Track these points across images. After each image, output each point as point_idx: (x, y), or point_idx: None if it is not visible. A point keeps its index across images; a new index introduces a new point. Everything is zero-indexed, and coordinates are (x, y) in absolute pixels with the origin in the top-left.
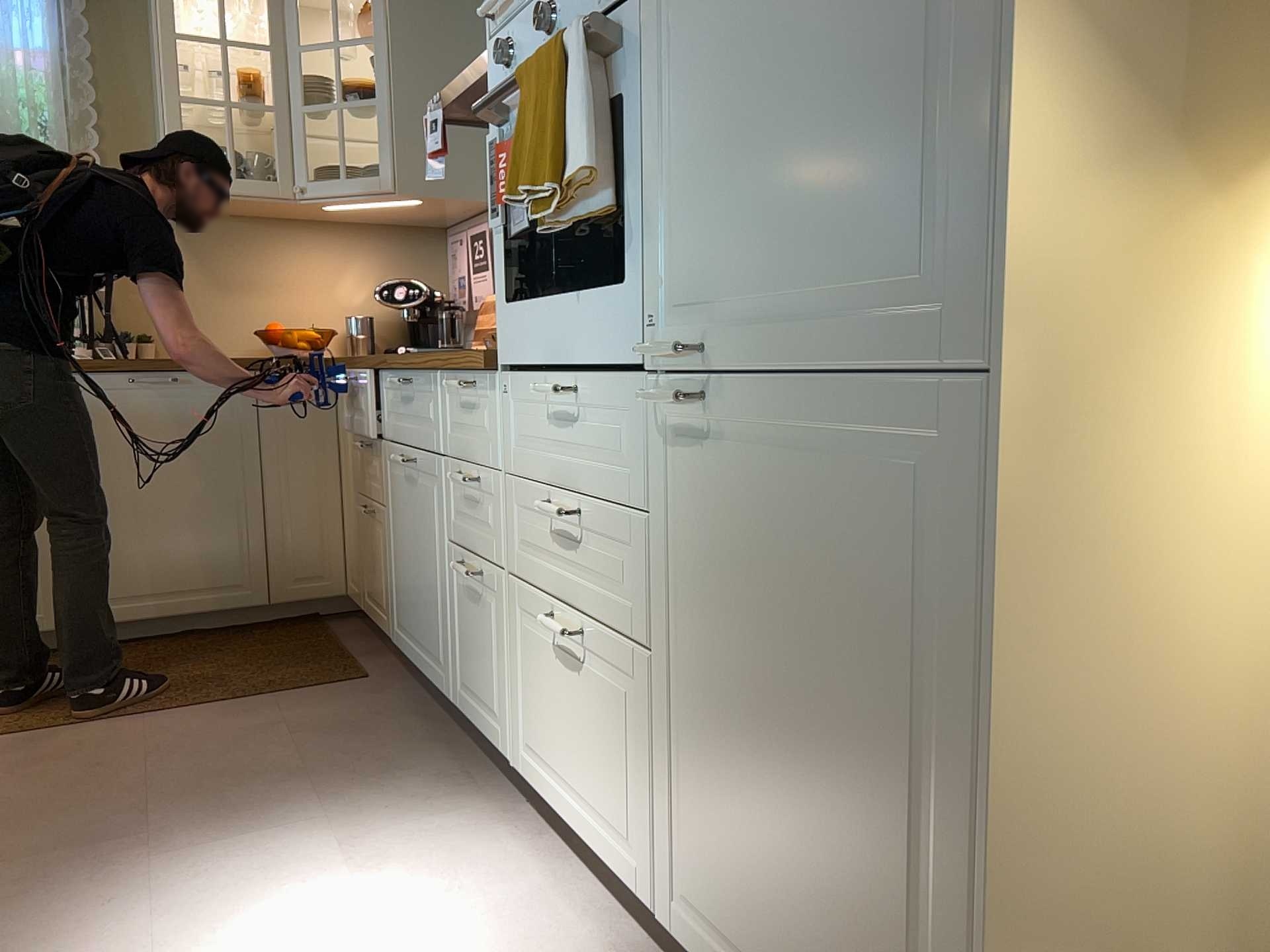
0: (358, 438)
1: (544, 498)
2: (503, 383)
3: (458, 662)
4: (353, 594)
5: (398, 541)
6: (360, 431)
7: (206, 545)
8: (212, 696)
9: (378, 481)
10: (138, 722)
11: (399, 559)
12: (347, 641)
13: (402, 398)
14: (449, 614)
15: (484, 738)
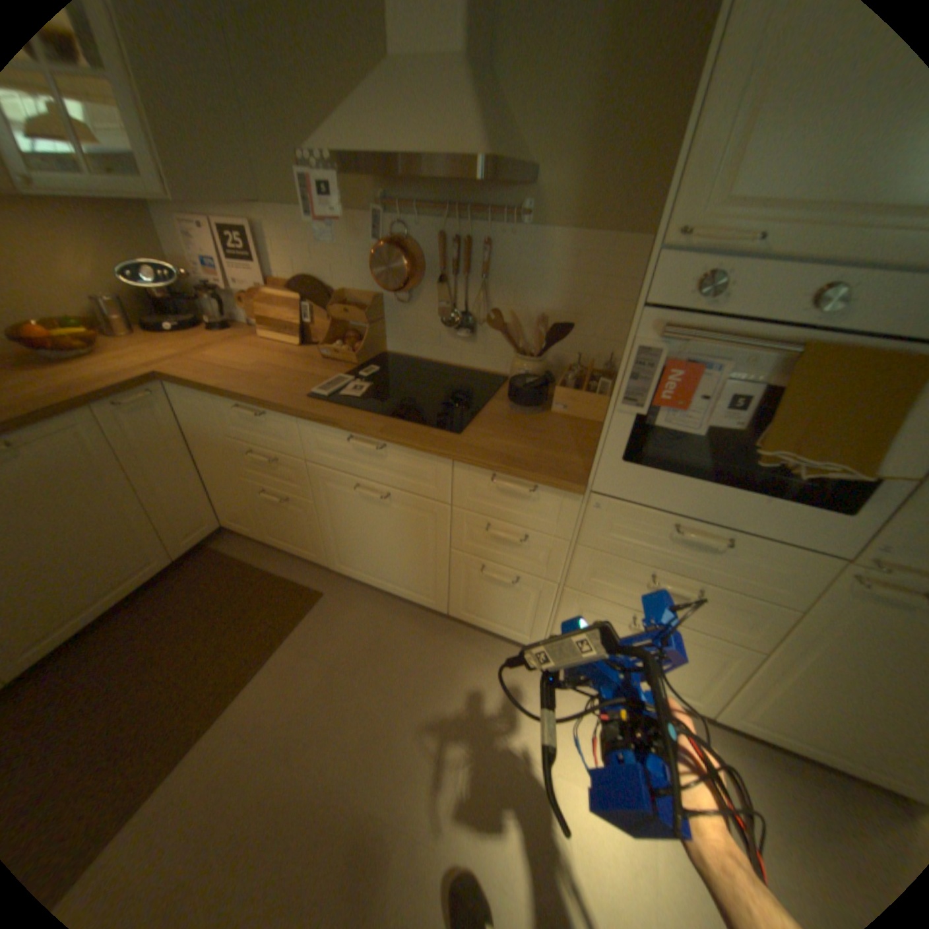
0: (239, 446)
1: (639, 568)
2: (589, 499)
3: (459, 600)
4: (237, 529)
5: (345, 526)
6: (243, 442)
7: (108, 555)
8: (239, 669)
9: (293, 483)
10: (217, 729)
11: (347, 535)
12: (255, 562)
13: (355, 448)
14: (448, 579)
15: (496, 633)
